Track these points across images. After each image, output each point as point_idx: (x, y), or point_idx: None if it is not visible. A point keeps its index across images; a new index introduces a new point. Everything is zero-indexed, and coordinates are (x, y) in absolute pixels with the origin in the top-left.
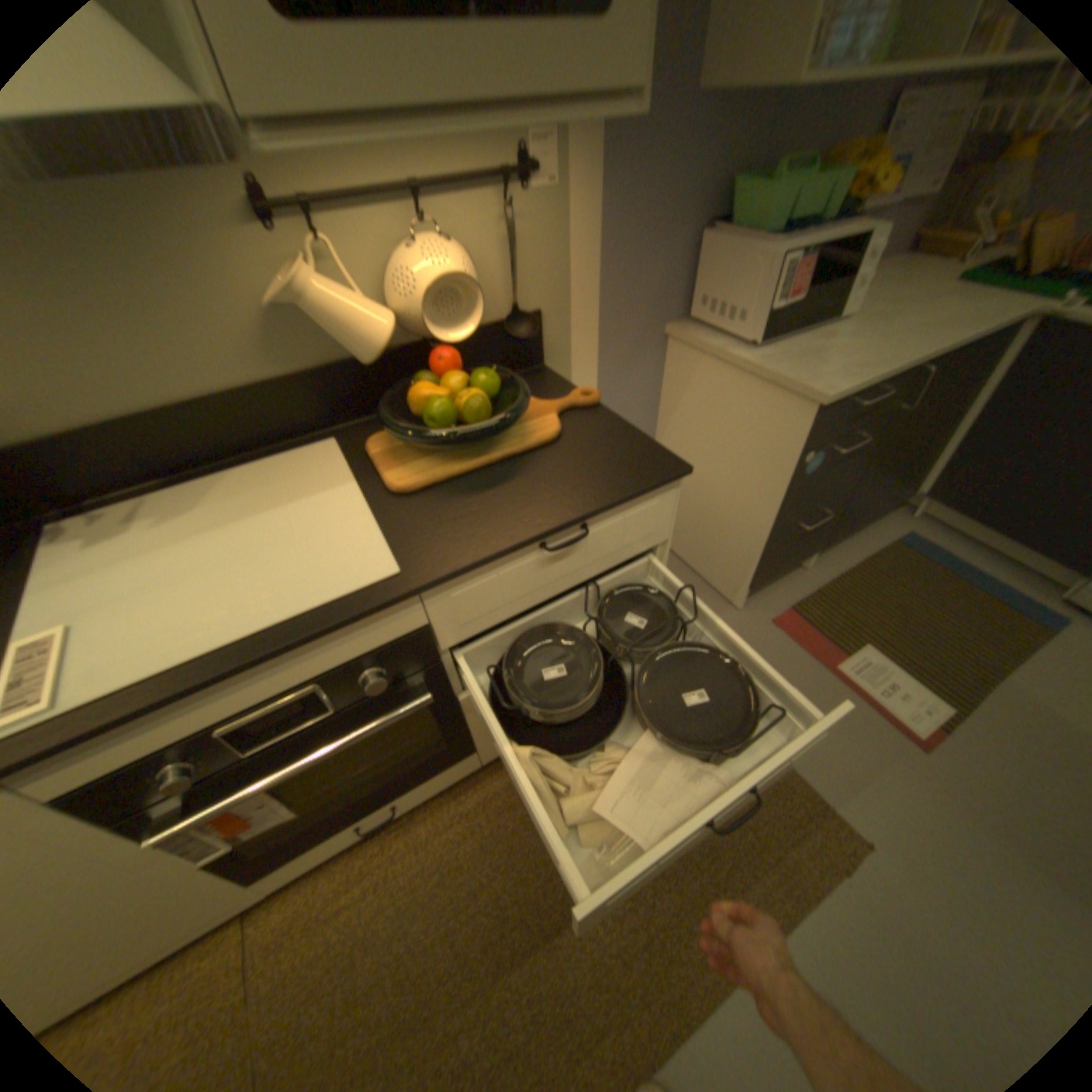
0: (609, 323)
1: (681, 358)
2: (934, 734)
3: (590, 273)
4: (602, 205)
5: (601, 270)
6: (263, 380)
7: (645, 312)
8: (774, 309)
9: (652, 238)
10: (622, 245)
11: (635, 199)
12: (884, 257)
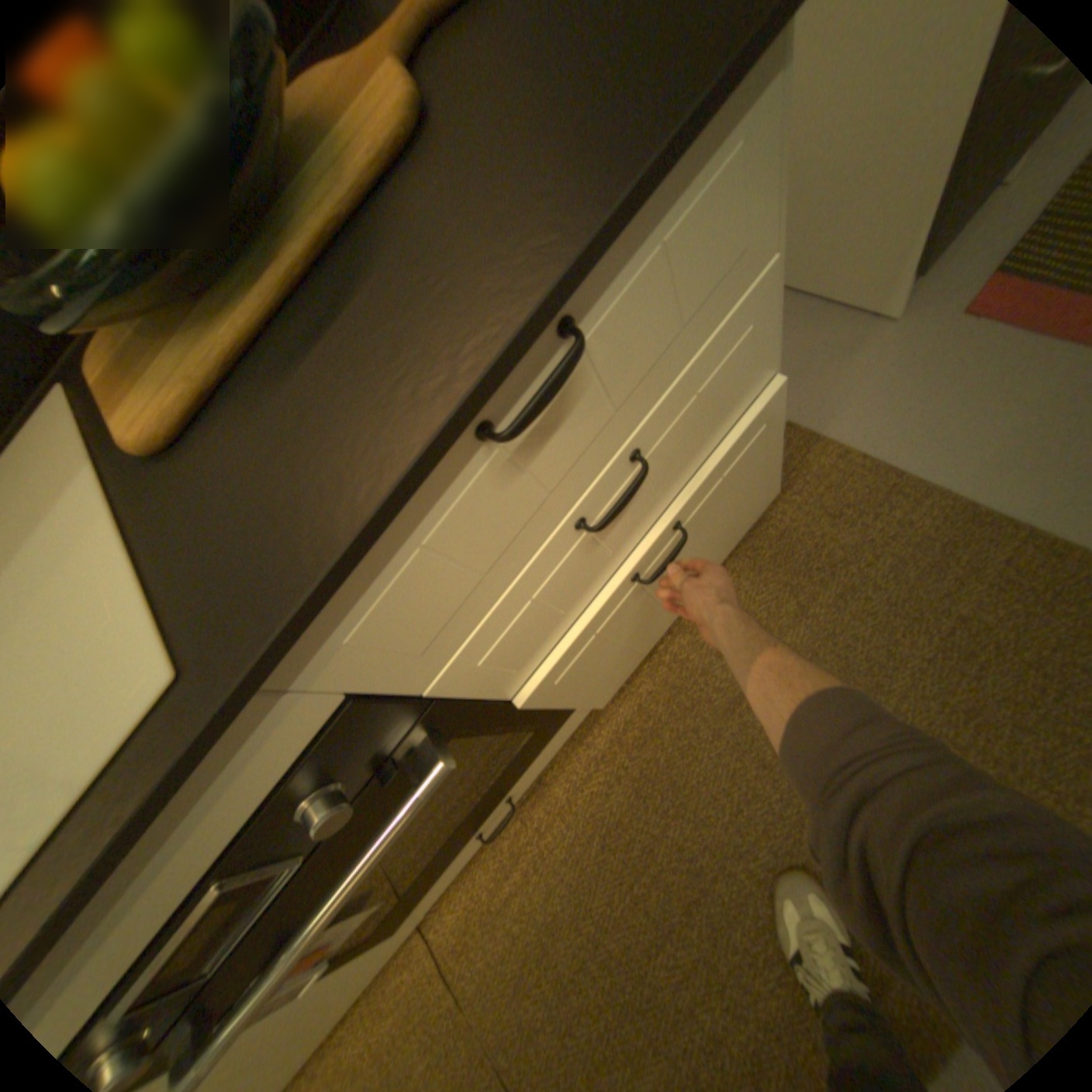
0: None
1: None
2: None
3: None
4: None
5: None
6: None
7: None
8: None
9: None
10: None
11: None
12: None
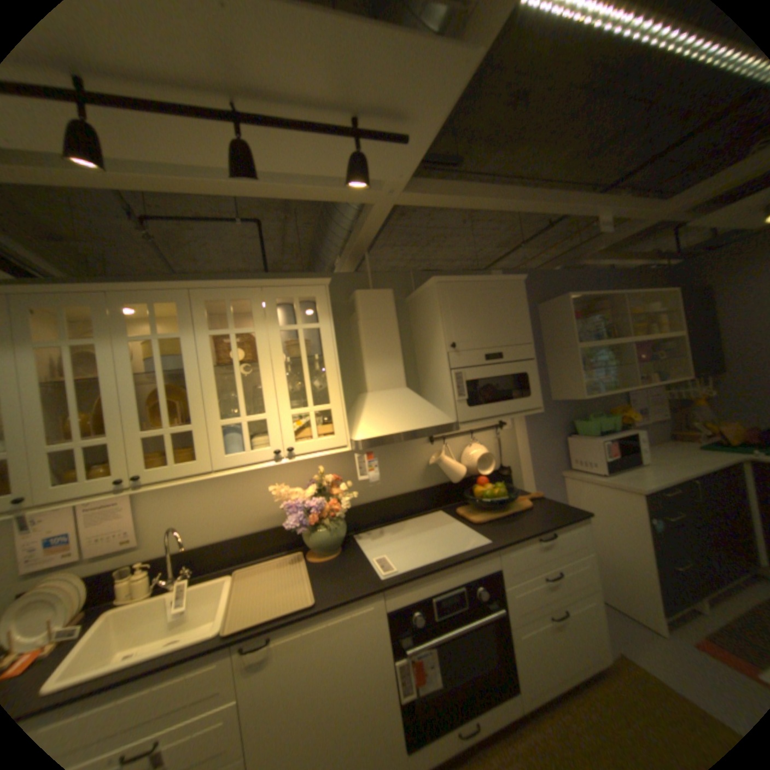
0: (537, 473)
1: (574, 487)
2: None
3: (527, 454)
4: (527, 433)
5: (531, 453)
6: (421, 490)
7: (552, 469)
8: (608, 463)
9: (548, 442)
10: (537, 445)
11: (539, 431)
12: (660, 445)
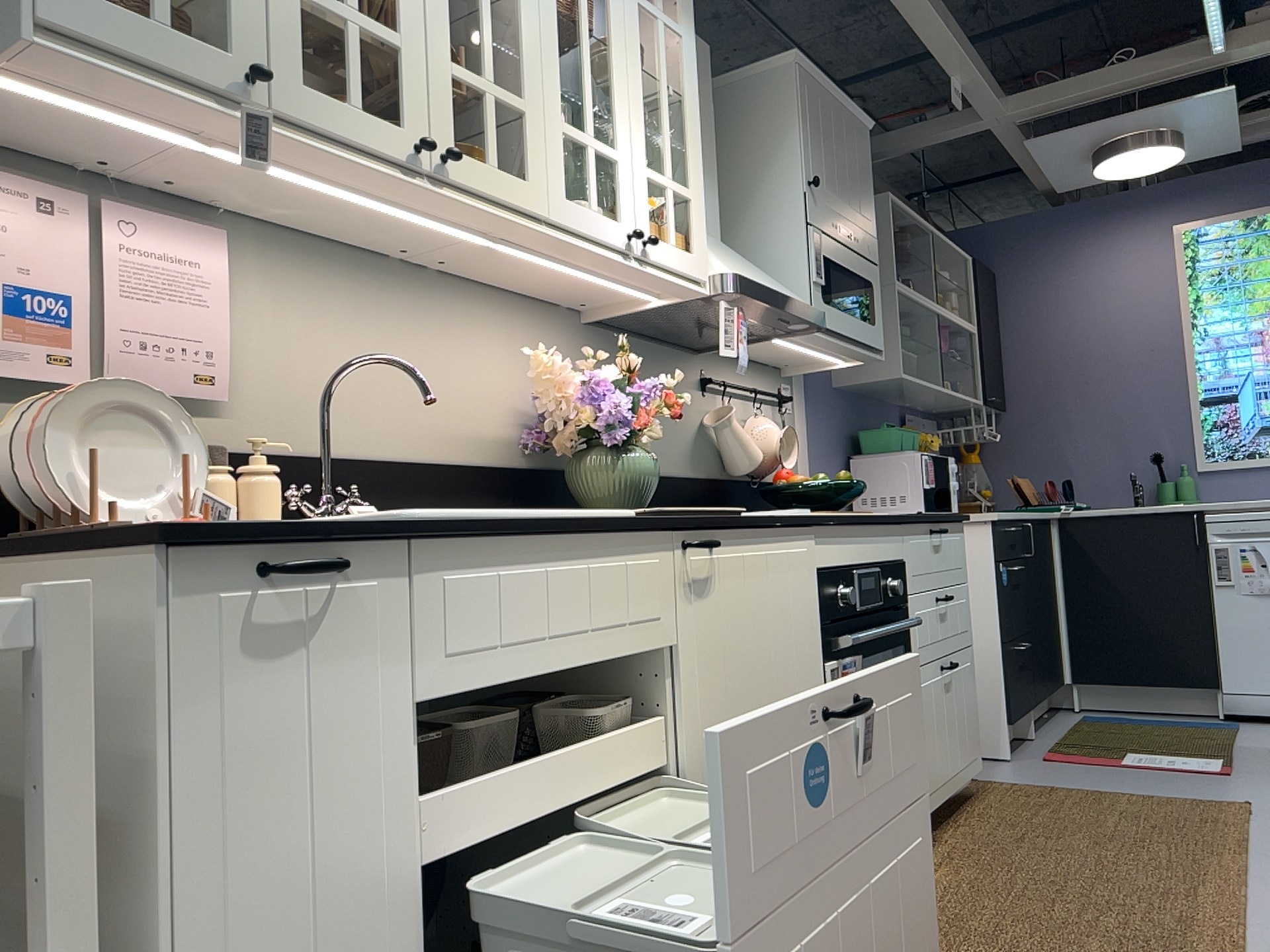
0: None
1: None
2: (1221, 767)
3: (809, 470)
4: (810, 432)
5: (813, 470)
6: (692, 478)
7: None
8: (925, 492)
9: (830, 460)
10: (819, 458)
11: (821, 434)
12: None
